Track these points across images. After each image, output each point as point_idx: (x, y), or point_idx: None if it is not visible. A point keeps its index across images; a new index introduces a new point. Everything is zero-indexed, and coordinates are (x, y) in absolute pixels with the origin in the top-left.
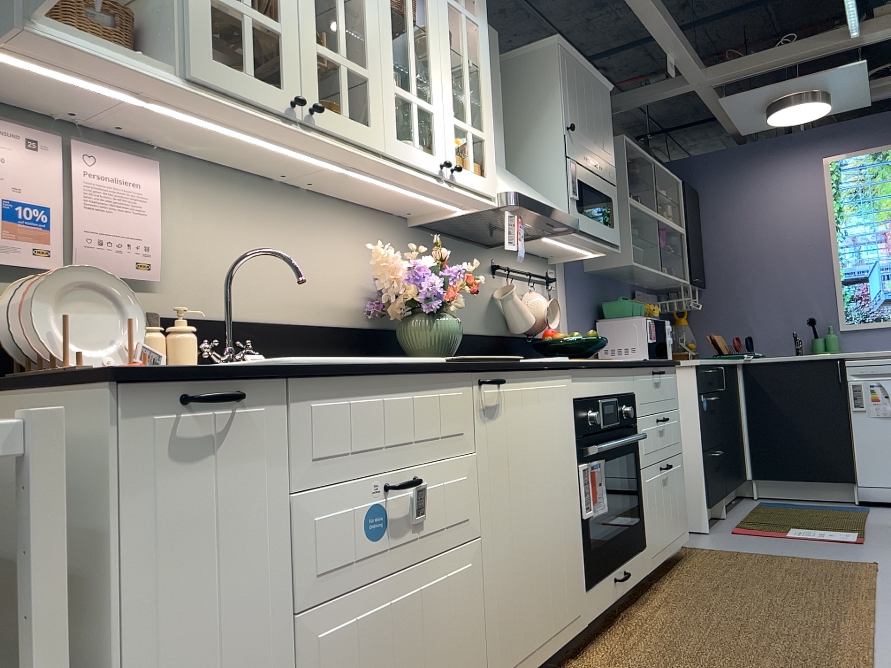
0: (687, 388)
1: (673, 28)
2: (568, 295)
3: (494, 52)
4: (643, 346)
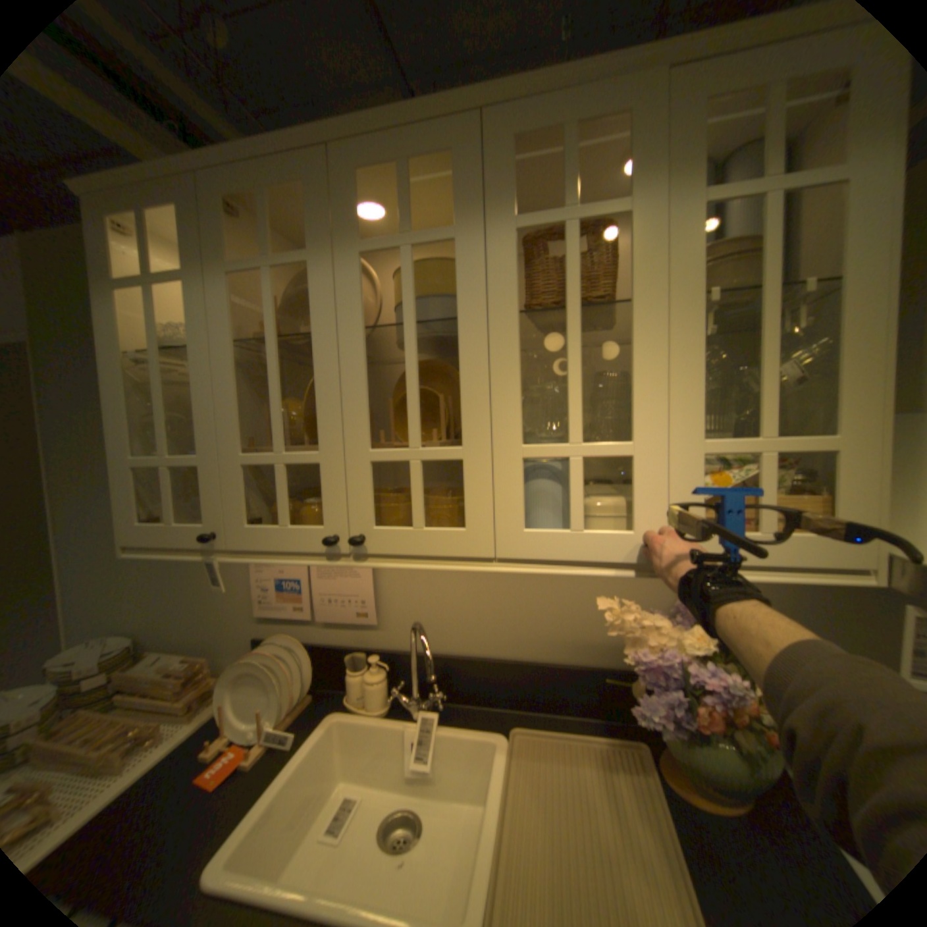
0: None
1: None
2: None
3: None
4: None
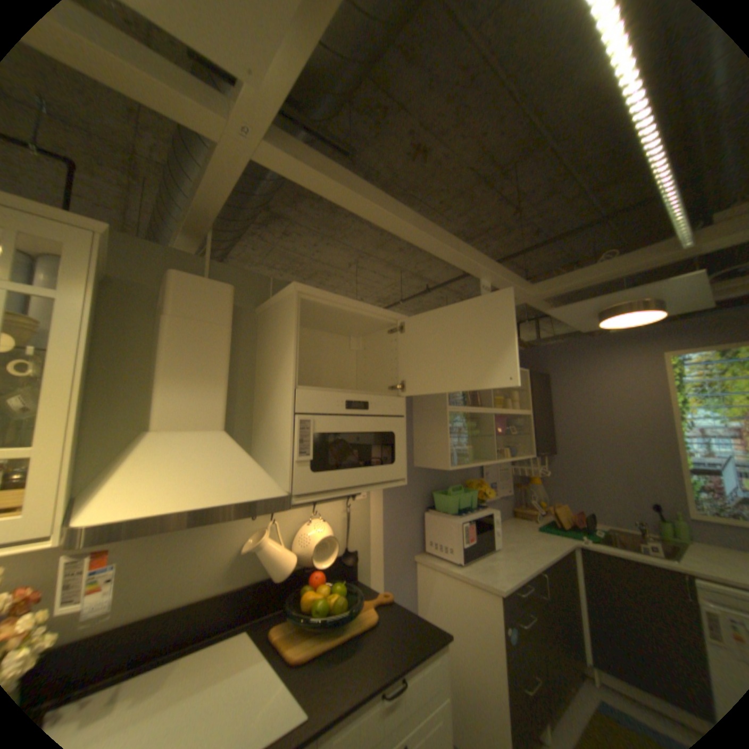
0: (493, 617)
1: (474, 254)
2: (382, 497)
3: (216, 305)
4: (459, 548)
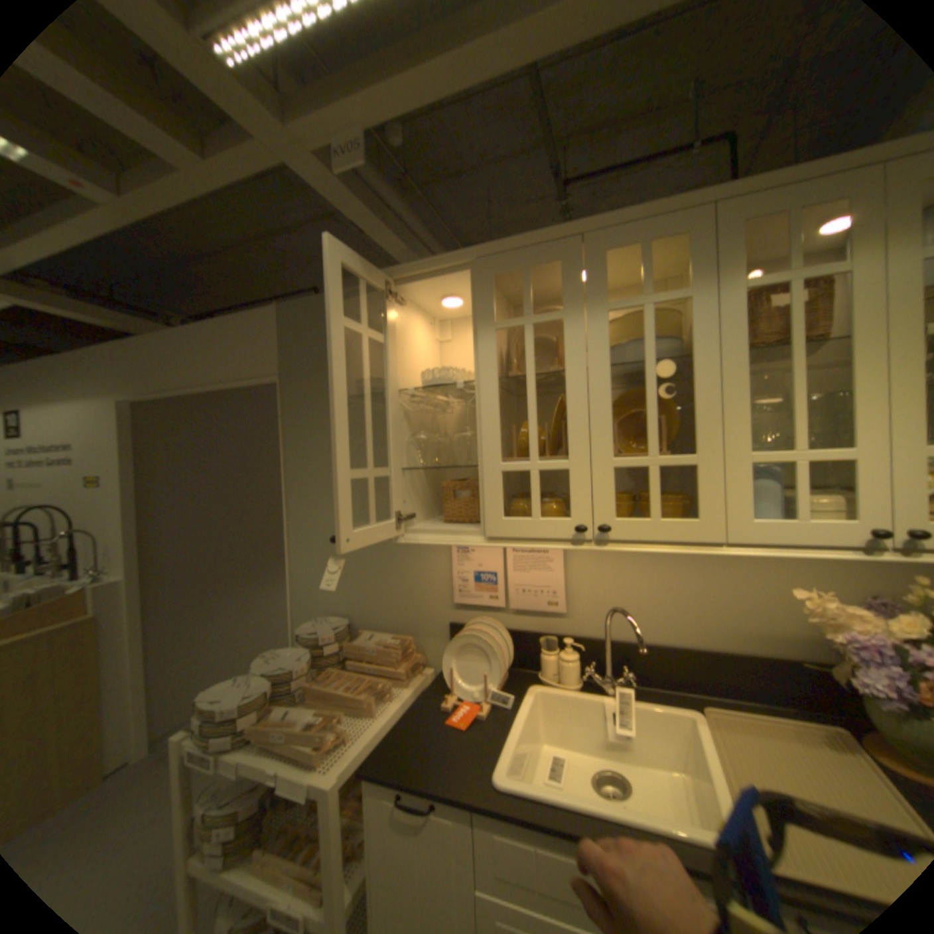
0: None
1: None
2: None
3: None
4: None
